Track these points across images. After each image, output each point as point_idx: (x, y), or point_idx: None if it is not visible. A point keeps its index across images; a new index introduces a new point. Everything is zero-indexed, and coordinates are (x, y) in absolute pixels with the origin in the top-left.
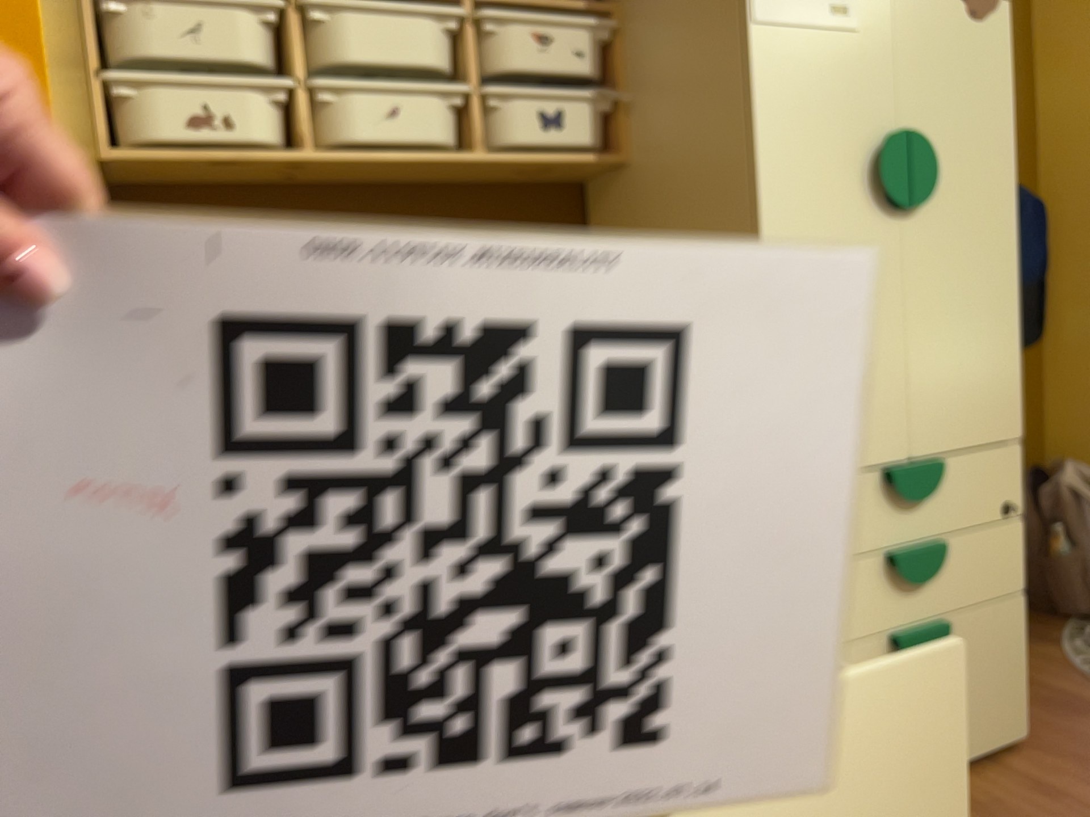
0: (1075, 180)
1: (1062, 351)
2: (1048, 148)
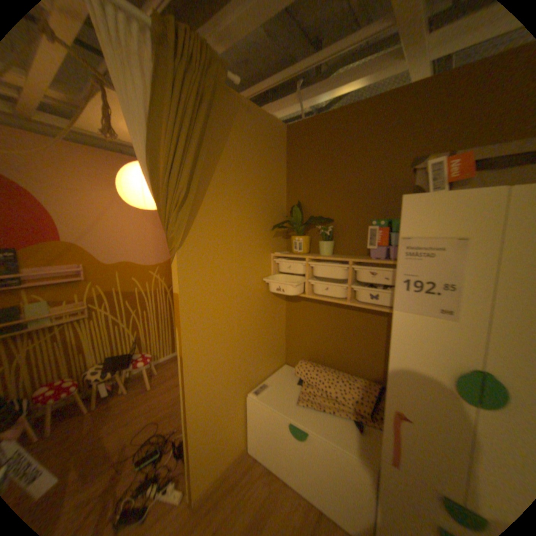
0: None
1: None
2: None
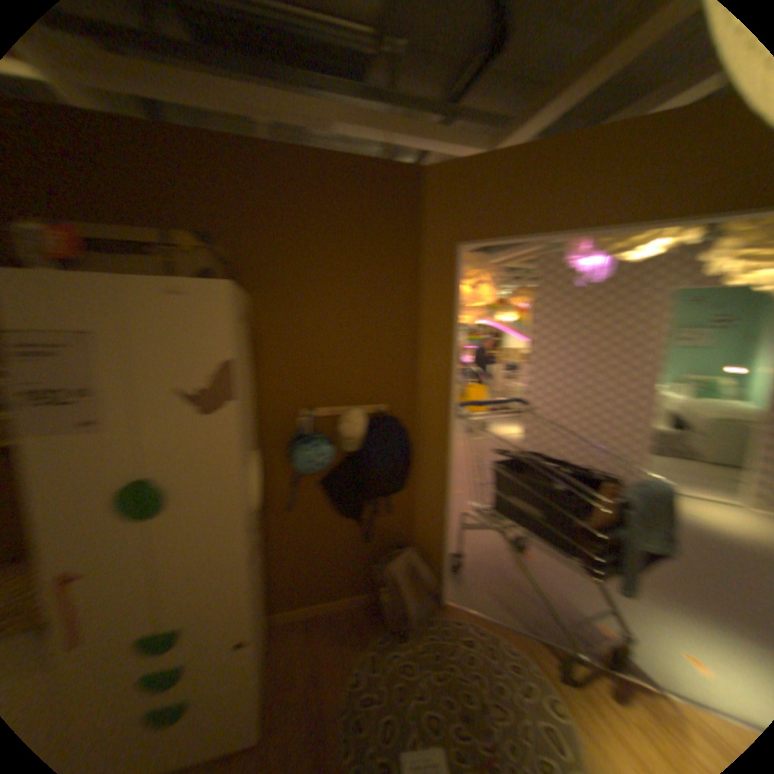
0: (427, 415)
1: (418, 494)
2: (417, 397)
